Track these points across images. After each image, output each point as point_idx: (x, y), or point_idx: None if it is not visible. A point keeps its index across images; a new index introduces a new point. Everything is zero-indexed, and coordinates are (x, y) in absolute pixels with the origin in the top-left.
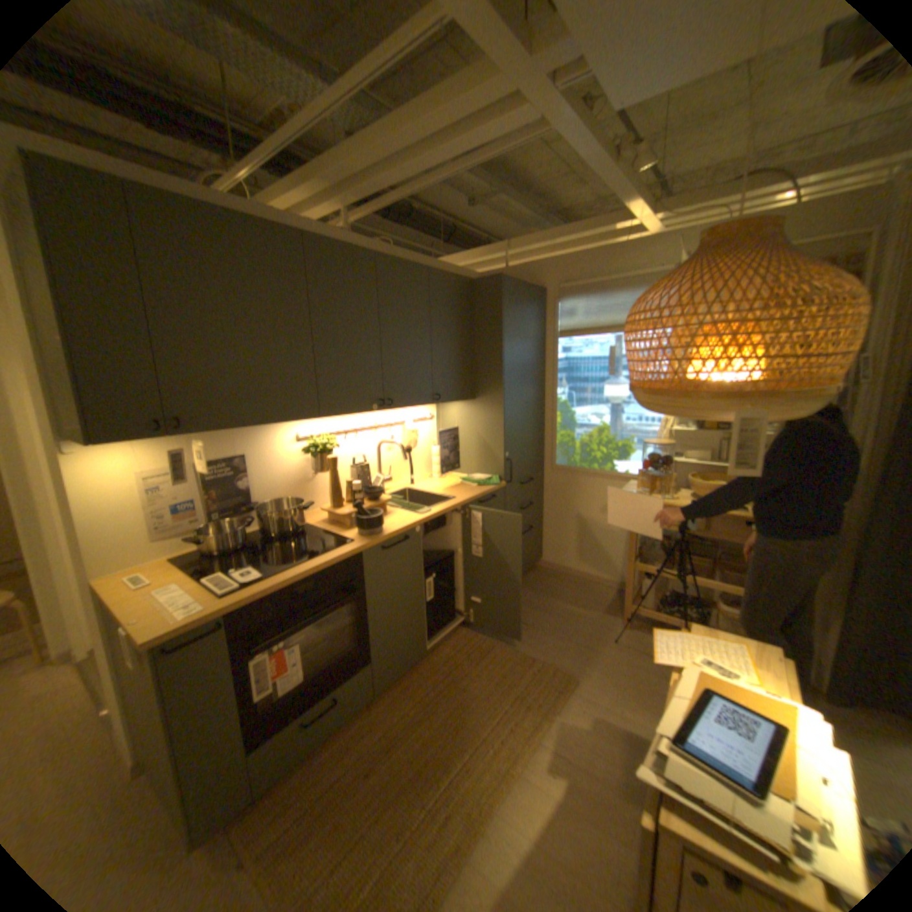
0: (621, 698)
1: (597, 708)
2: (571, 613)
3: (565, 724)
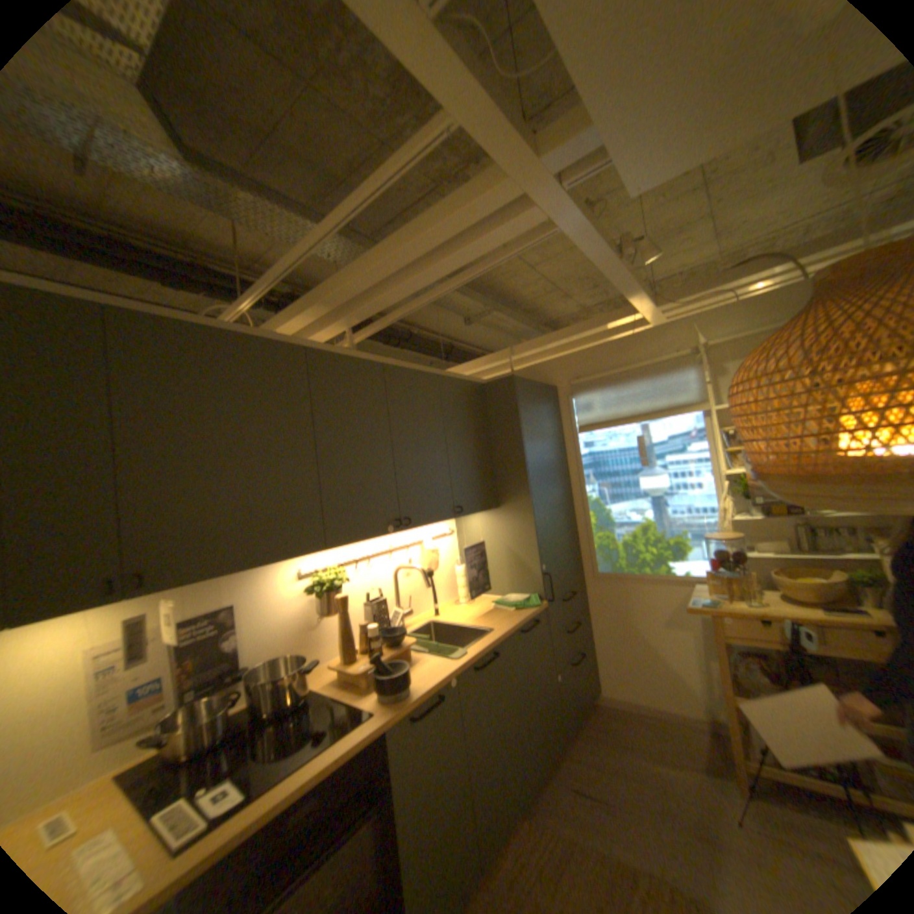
0: None
1: None
2: (661, 776)
3: None
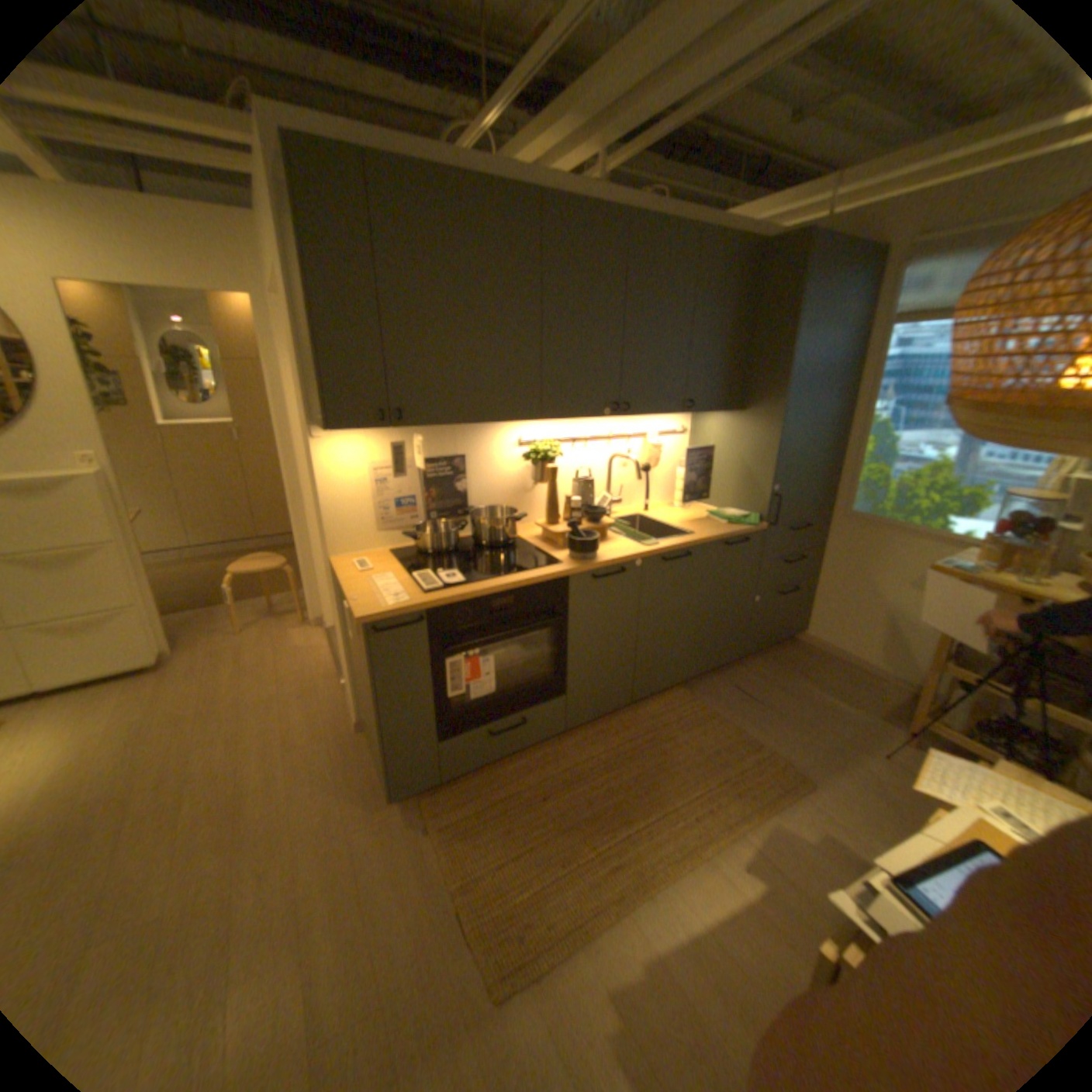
0: (875, 825)
1: (834, 825)
2: (832, 706)
3: (784, 828)
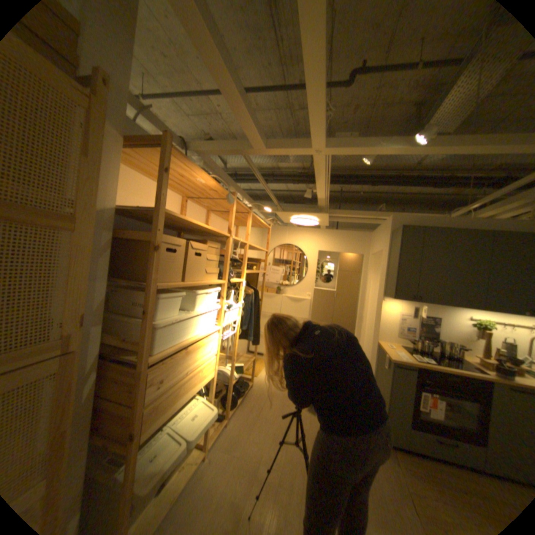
0: None
1: None
2: None
3: None
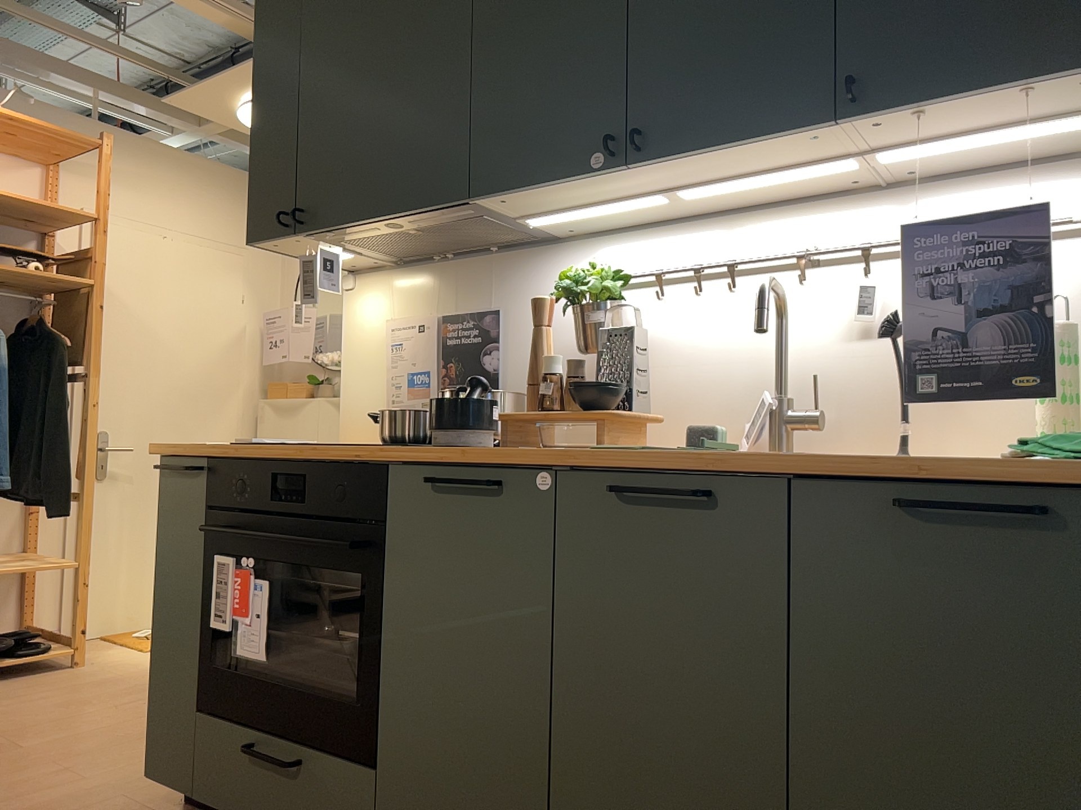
0: None
1: None
2: None
3: None
